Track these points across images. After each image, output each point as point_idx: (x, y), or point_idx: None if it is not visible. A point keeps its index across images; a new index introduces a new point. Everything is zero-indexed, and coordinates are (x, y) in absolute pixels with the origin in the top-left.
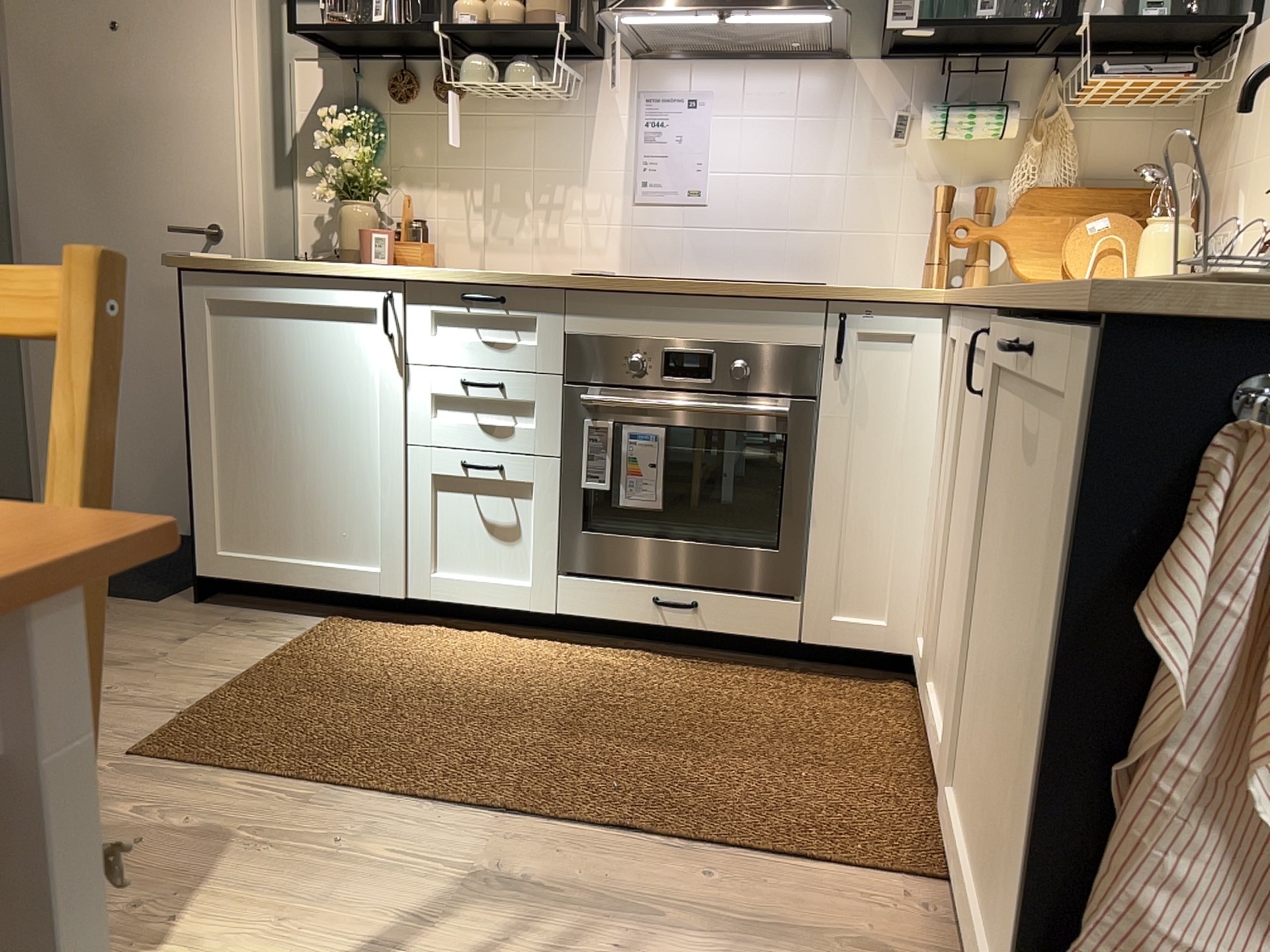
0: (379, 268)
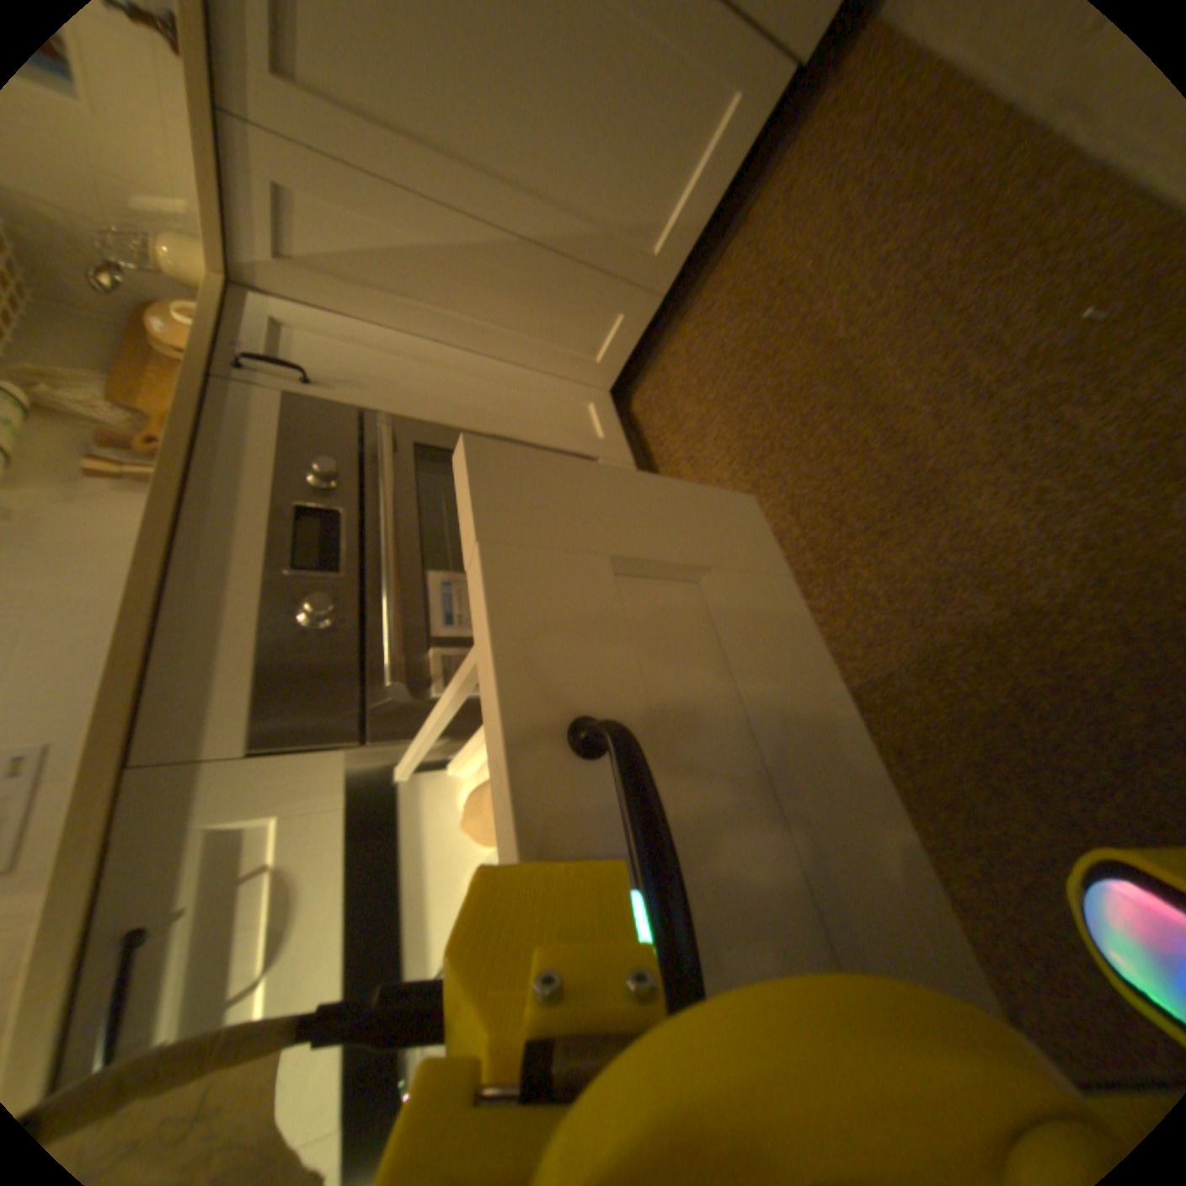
0: None
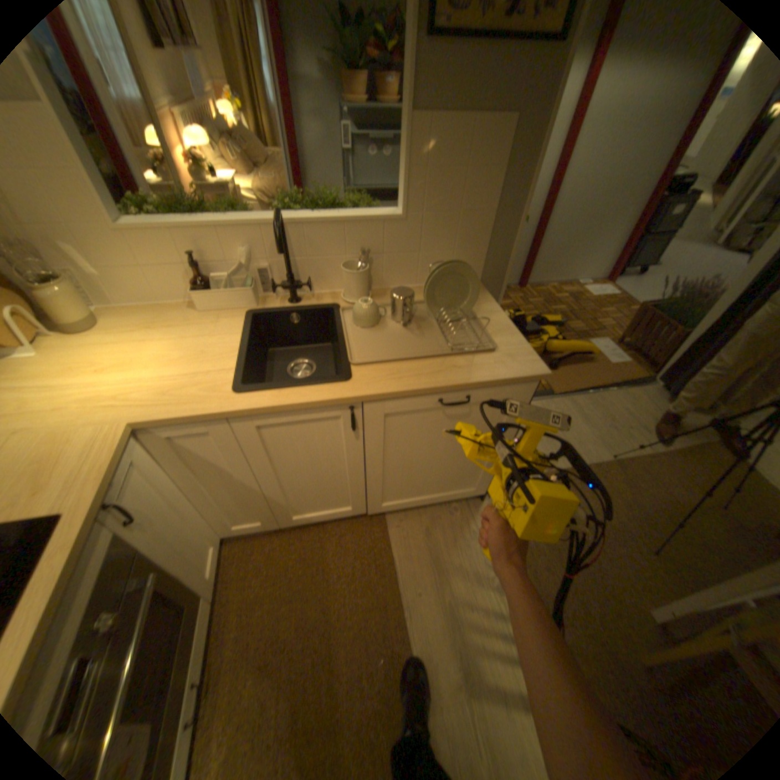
0: None
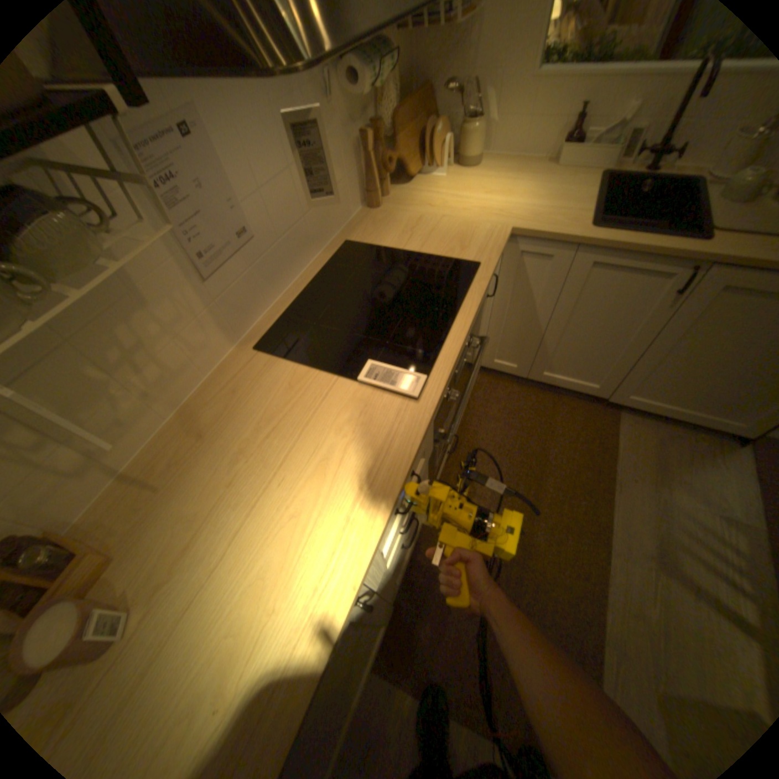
0: (332, 614)
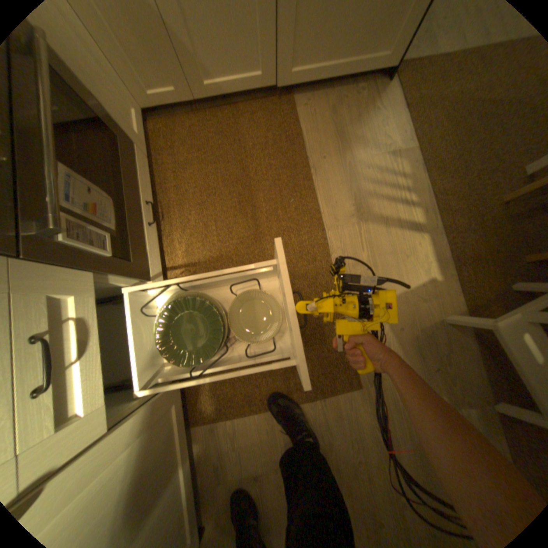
0: None
